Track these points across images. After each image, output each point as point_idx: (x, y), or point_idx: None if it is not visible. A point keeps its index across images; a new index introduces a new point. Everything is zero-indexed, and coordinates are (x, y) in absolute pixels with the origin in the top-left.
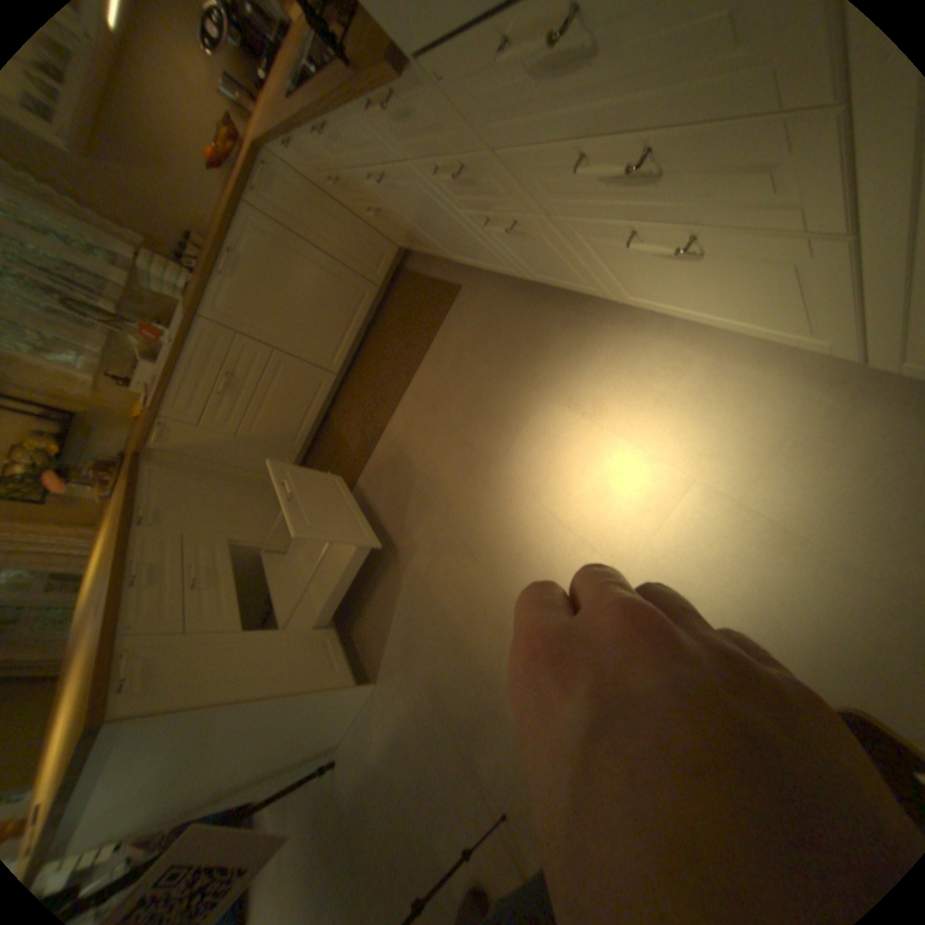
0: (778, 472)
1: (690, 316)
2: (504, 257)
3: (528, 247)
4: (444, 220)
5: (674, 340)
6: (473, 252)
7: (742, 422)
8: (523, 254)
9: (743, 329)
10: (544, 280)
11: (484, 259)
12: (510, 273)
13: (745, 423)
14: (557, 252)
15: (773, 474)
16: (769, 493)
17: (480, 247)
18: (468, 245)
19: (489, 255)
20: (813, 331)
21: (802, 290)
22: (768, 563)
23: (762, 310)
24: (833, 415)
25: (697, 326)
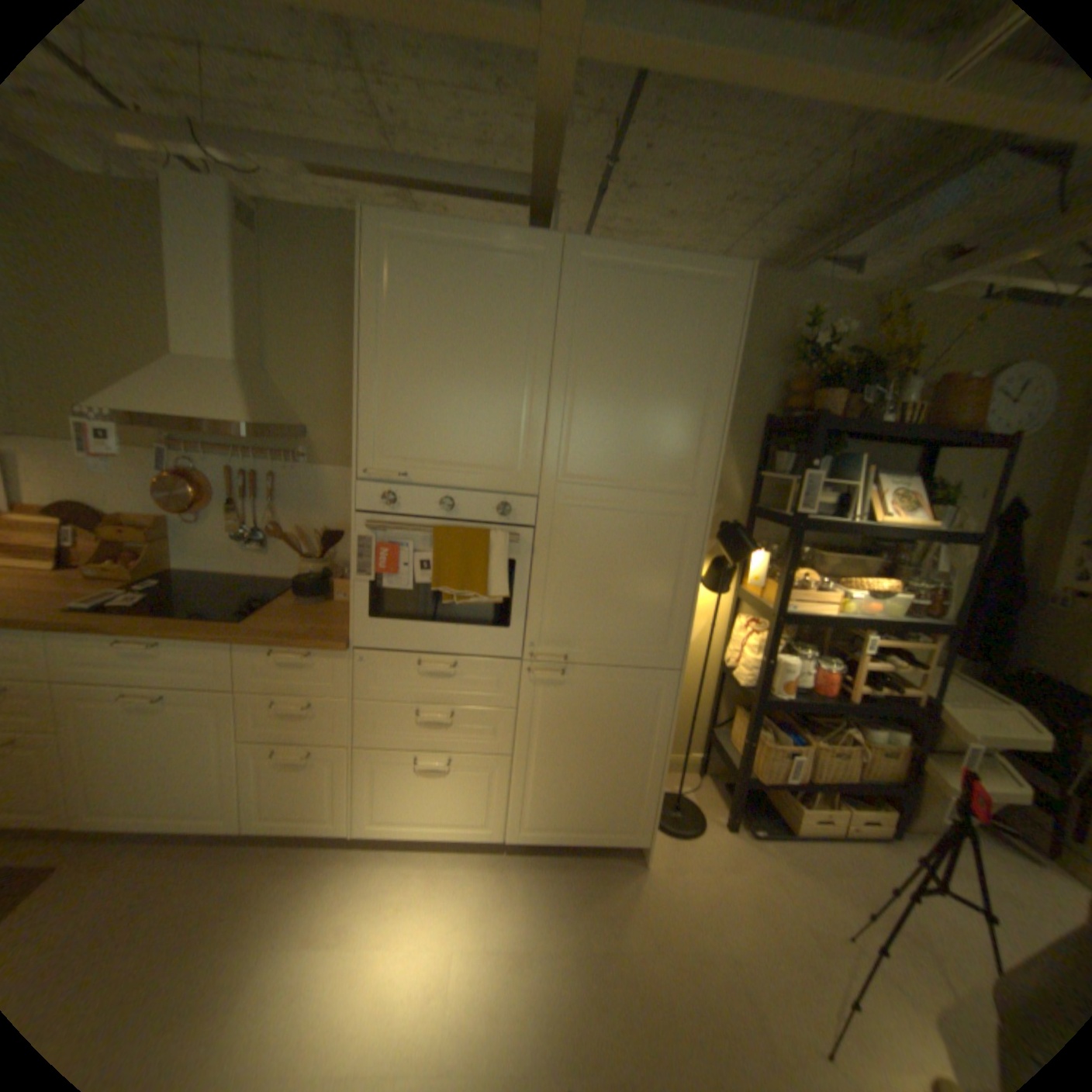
0: (492, 925)
1: (407, 841)
2: (222, 807)
3: (286, 785)
4: (176, 758)
5: (389, 869)
6: (161, 805)
7: (458, 905)
8: (266, 797)
9: (443, 842)
10: (253, 835)
11: (170, 815)
12: (196, 834)
13: (460, 905)
14: (322, 788)
15: (490, 927)
16: (495, 940)
17: (193, 794)
18: (168, 794)
19: (194, 806)
20: (483, 827)
21: (486, 794)
22: (519, 984)
23: (462, 815)
24: (497, 885)
25: (401, 857)
